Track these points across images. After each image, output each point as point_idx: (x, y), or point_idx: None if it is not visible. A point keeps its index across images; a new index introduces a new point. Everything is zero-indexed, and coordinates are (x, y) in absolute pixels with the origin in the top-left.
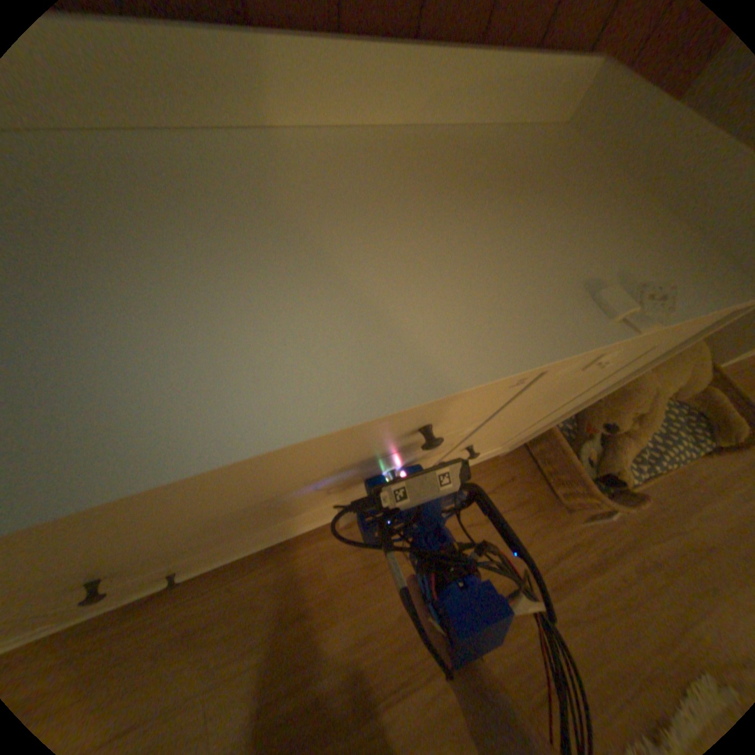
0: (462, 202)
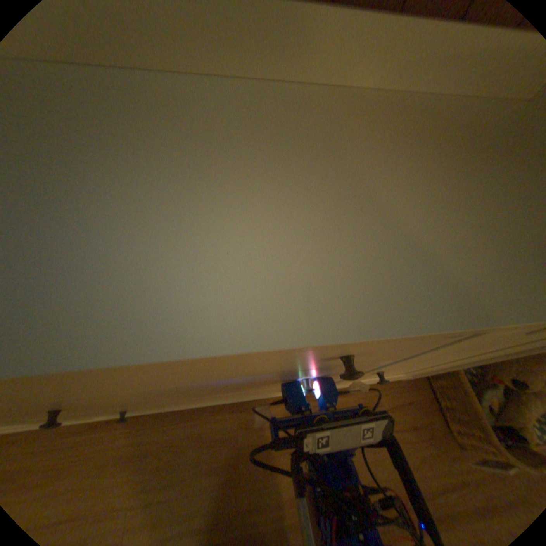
0: (420, 153)
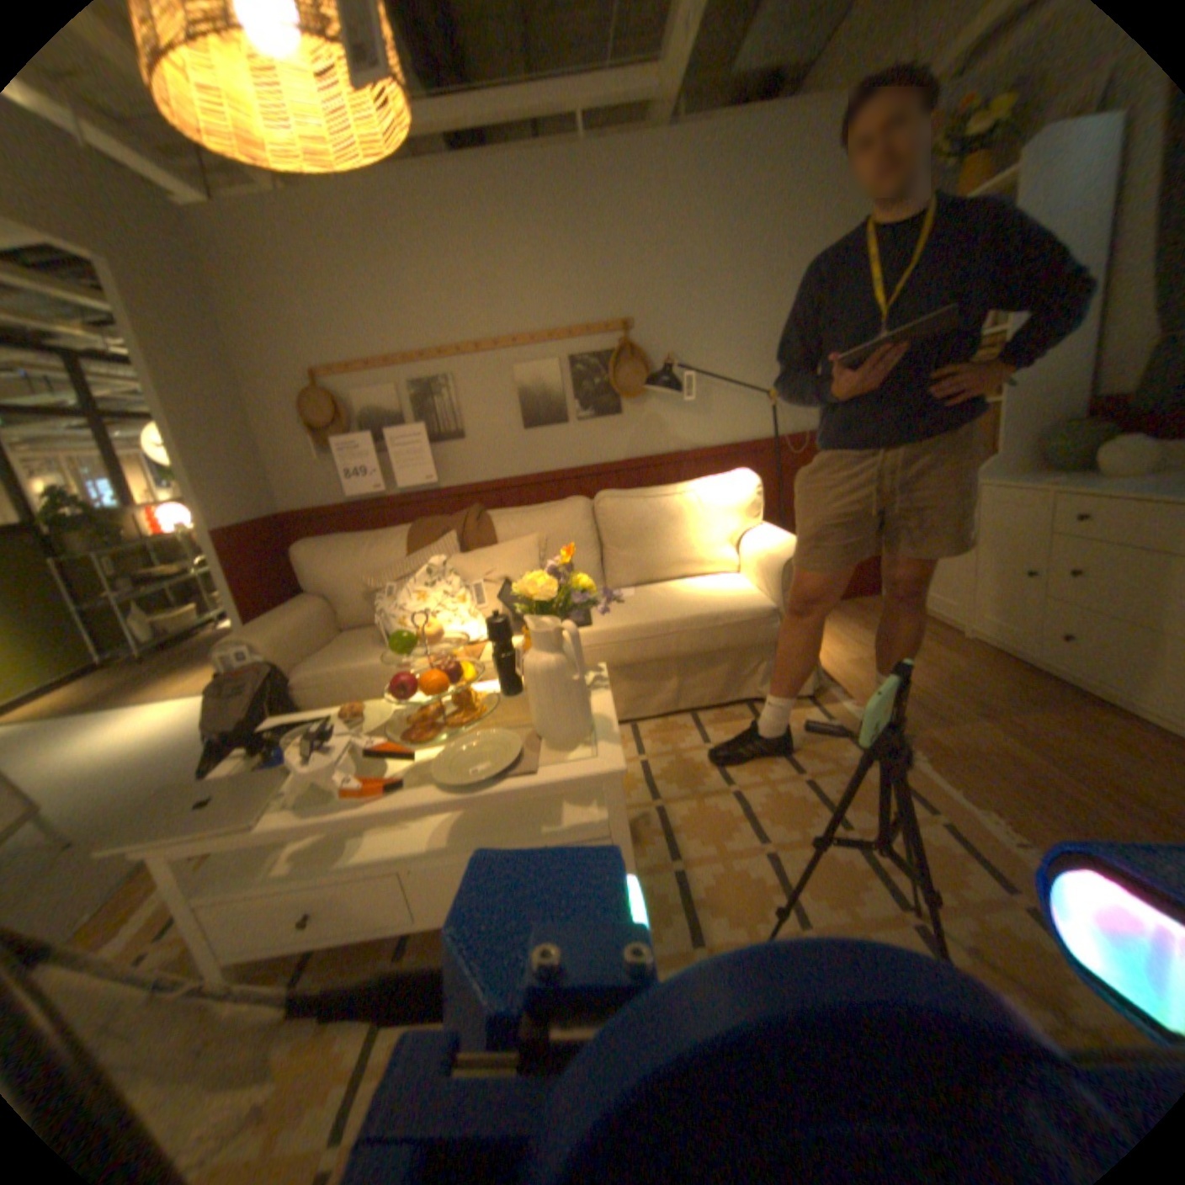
0: None
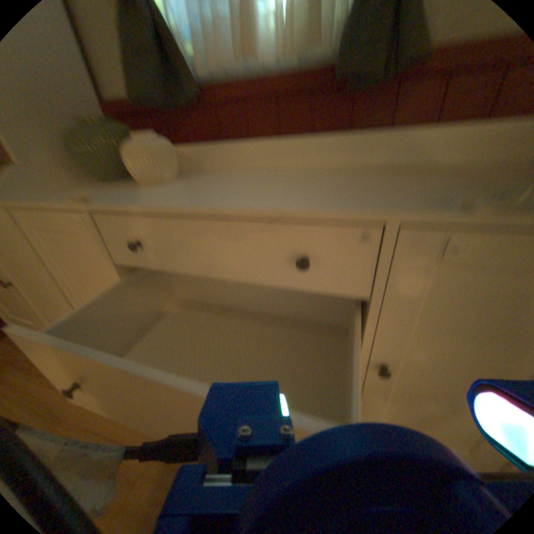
0: (387, 178)
